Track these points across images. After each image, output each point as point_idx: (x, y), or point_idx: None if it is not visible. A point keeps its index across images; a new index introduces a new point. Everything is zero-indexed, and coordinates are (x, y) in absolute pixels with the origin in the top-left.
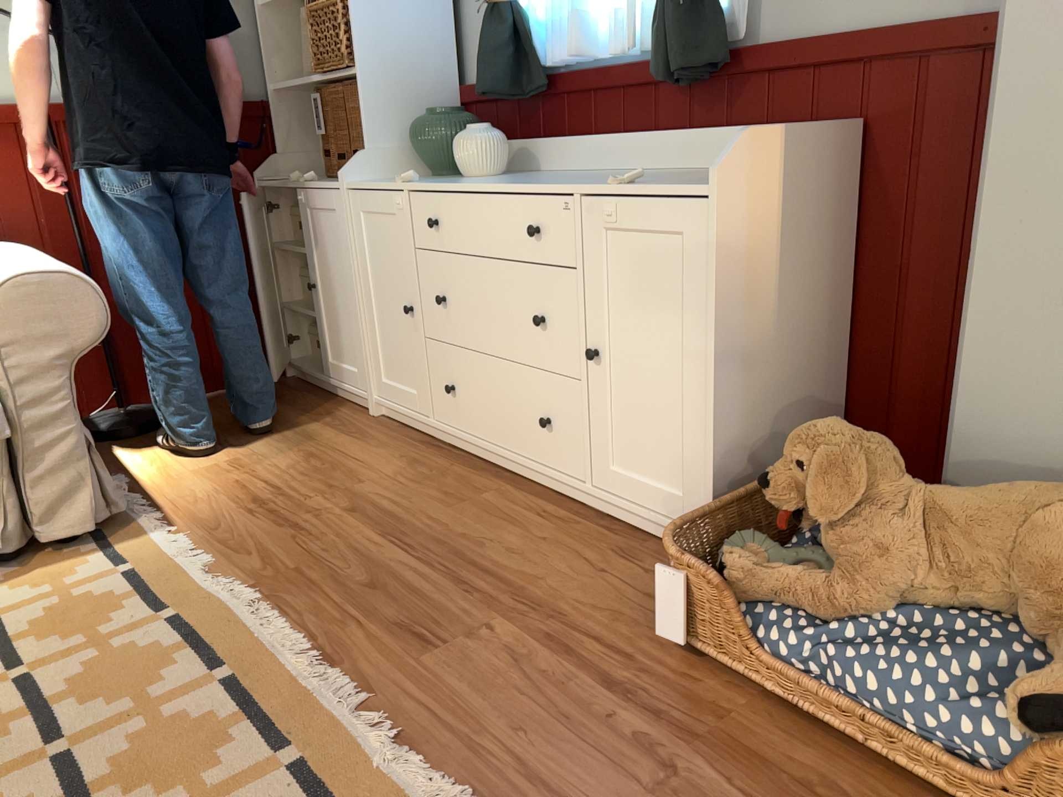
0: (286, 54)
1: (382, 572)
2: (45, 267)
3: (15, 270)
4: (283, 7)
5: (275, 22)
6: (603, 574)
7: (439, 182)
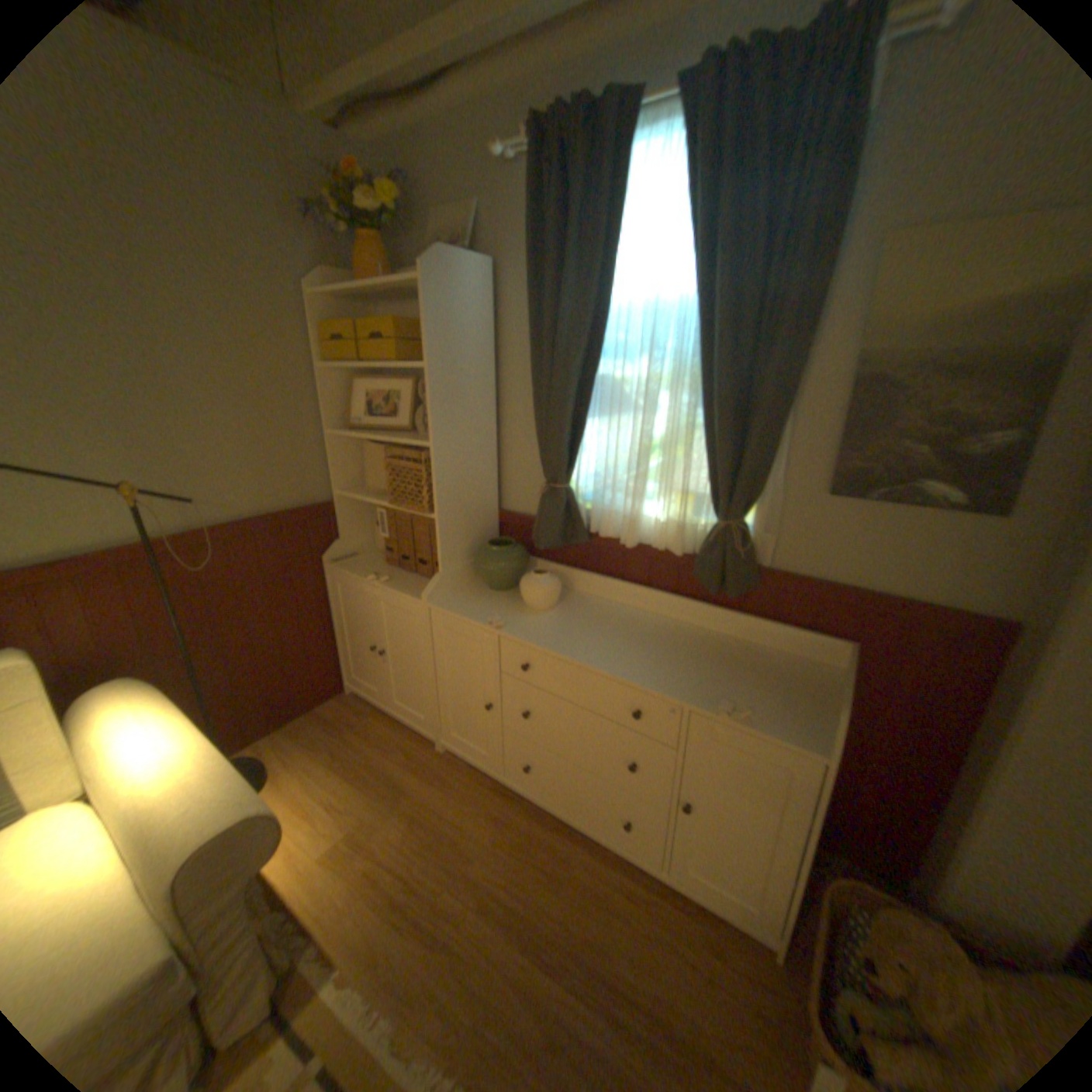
0: (347, 463)
1: (548, 1018)
2: (216, 811)
3: (181, 817)
4: (345, 428)
5: (340, 440)
6: (713, 987)
7: (526, 630)
